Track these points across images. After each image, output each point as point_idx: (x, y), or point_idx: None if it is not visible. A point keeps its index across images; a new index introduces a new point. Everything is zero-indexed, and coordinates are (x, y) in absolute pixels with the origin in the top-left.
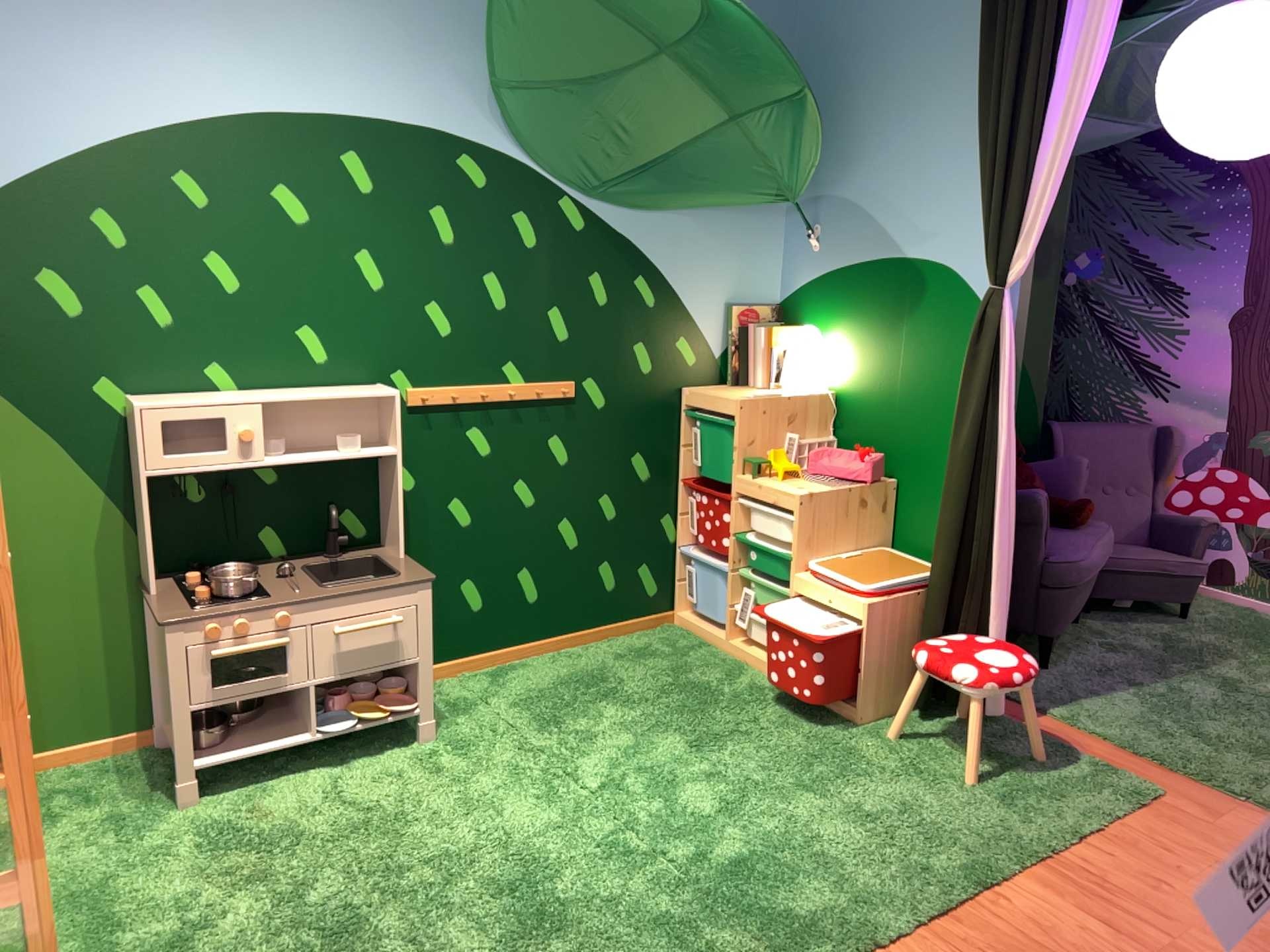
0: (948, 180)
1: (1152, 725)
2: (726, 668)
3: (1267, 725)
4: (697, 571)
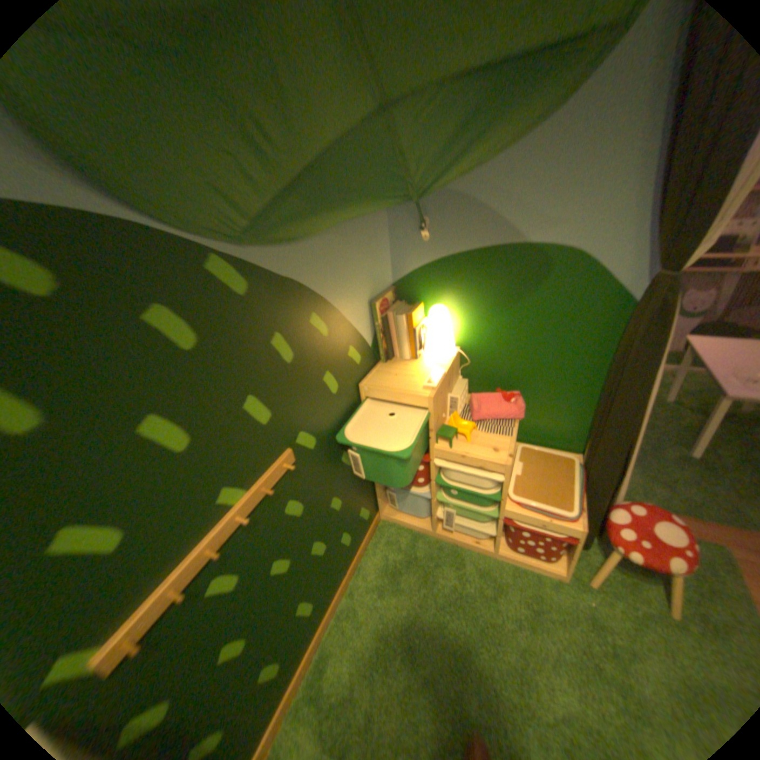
0: (584, 166)
1: (656, 482)
2: (447, 558)
3: (682, 453)
4: (397, 495)
